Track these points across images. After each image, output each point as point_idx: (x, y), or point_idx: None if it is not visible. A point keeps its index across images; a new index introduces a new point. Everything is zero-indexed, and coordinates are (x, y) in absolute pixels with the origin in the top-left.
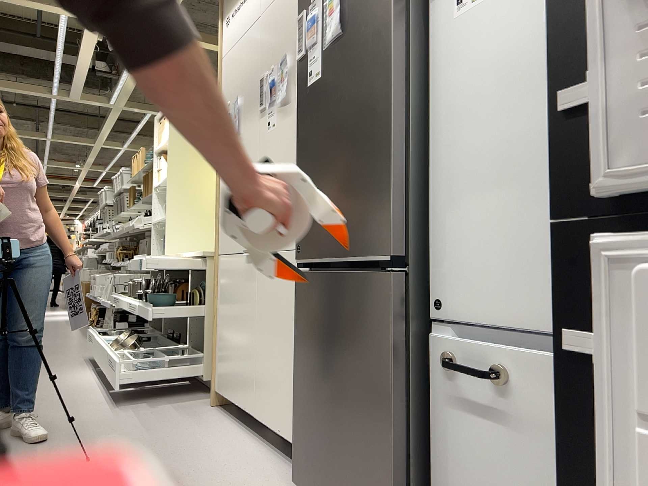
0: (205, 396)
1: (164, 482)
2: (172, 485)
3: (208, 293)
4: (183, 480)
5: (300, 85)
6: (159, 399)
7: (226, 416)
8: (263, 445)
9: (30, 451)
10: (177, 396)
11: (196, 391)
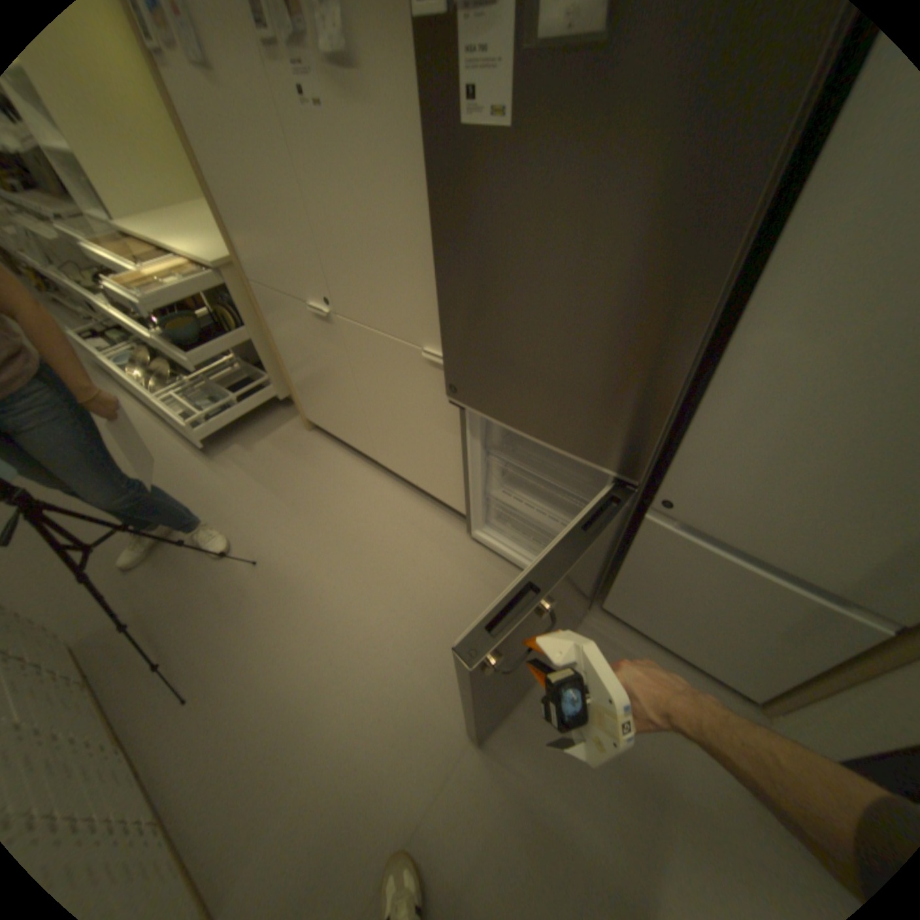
0: (291, 415)
1: (346, 566)
2: (356, 568)
3: (244, 312)
4: (361, 558)
5: (429, 96)
6: (245, 432)
7: (334, 445)
8: (395, 482)
9: (182, 564)
10: (261, 422)
11: (274, 407)
